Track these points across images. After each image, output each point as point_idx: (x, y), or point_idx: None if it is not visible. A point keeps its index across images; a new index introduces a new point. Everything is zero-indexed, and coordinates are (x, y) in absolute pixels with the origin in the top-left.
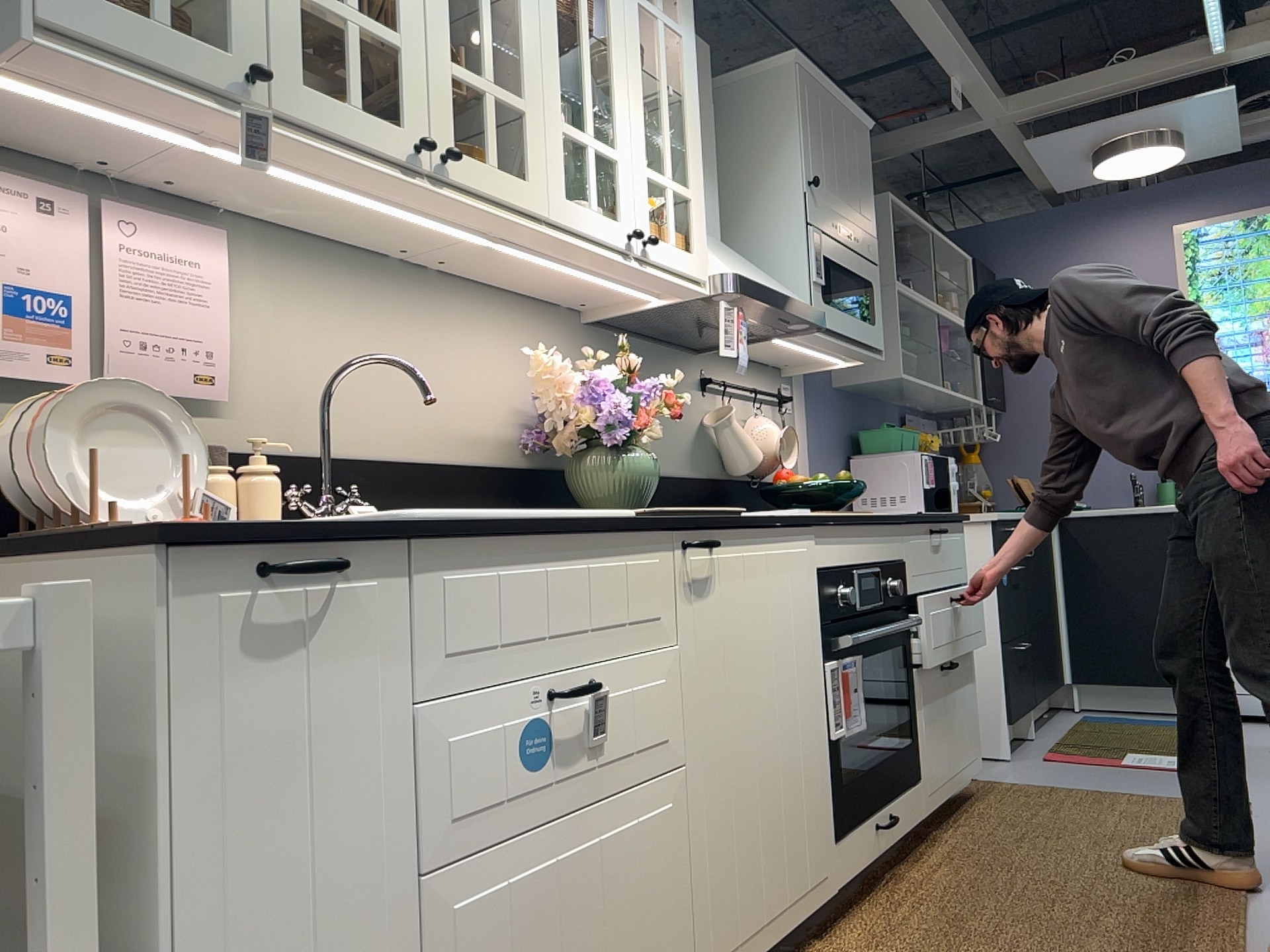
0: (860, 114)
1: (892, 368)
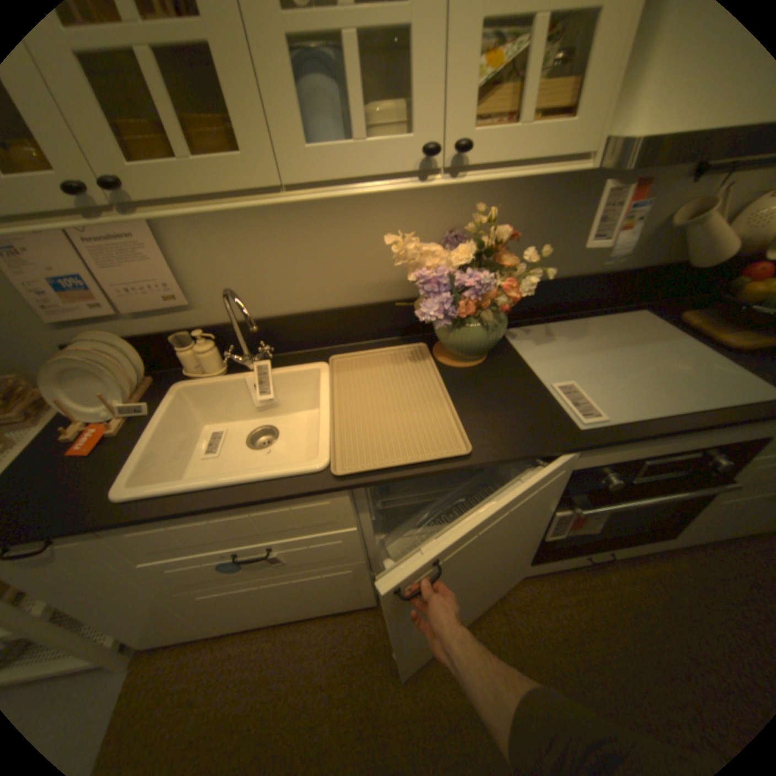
0: None
1: None
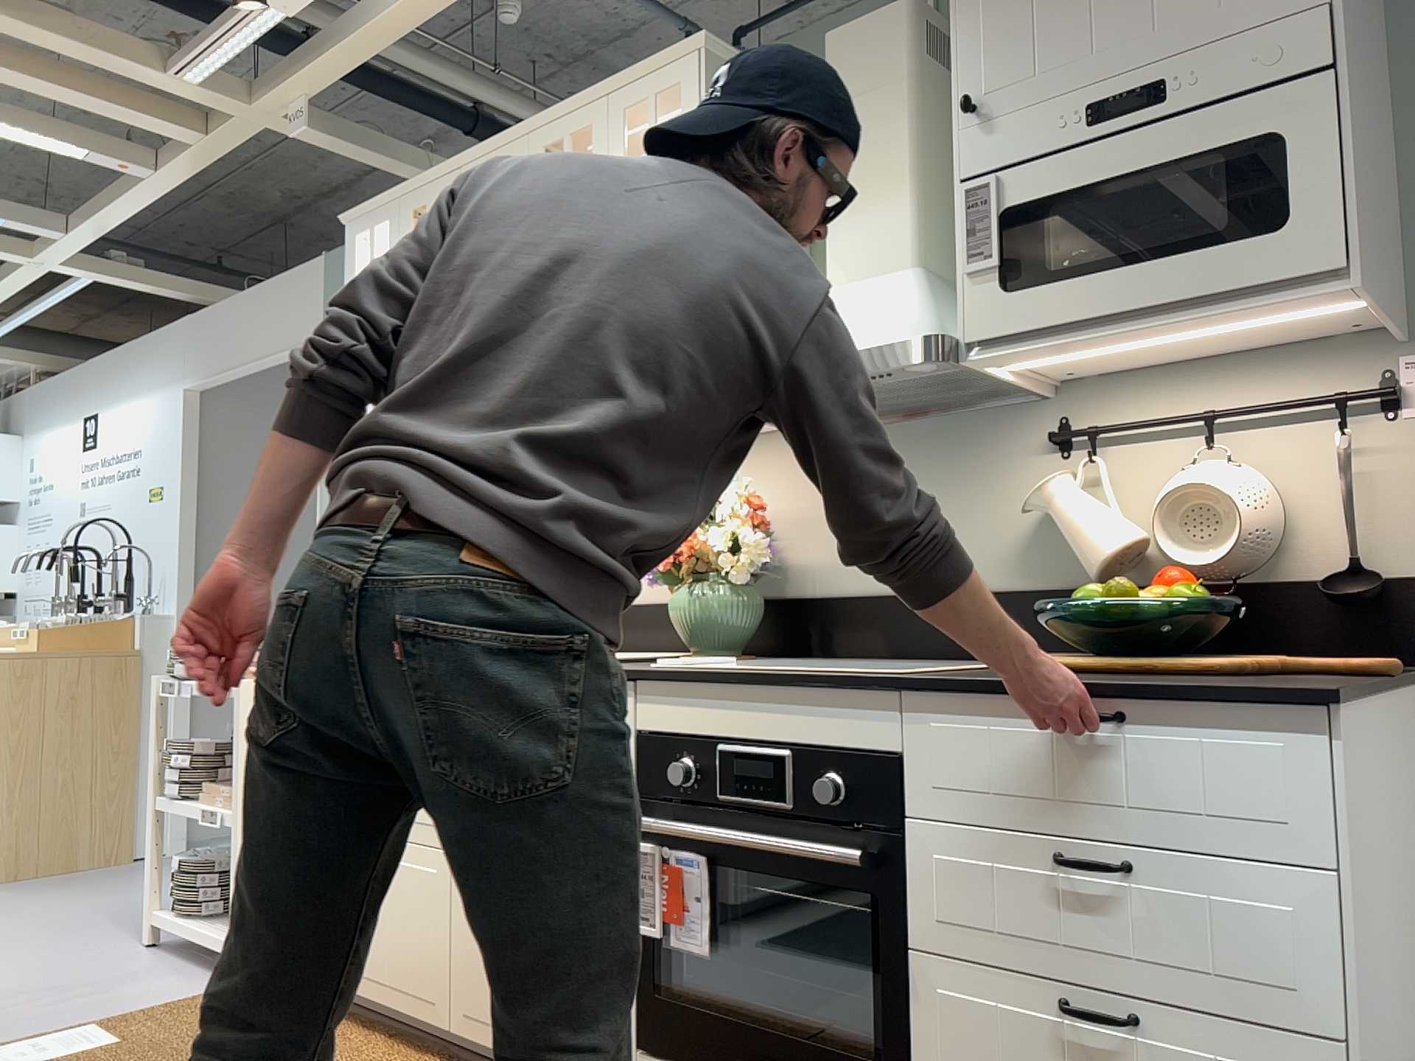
0: None
1: None
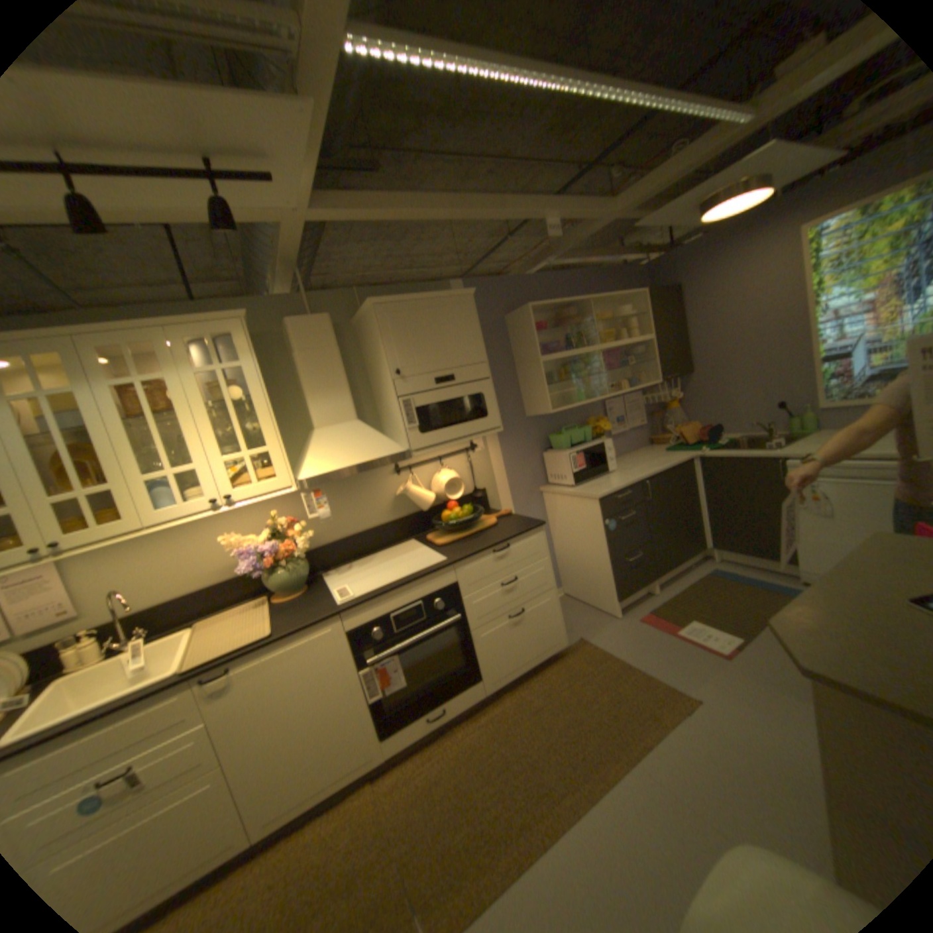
0: (454, 293)
1: (545, 408)
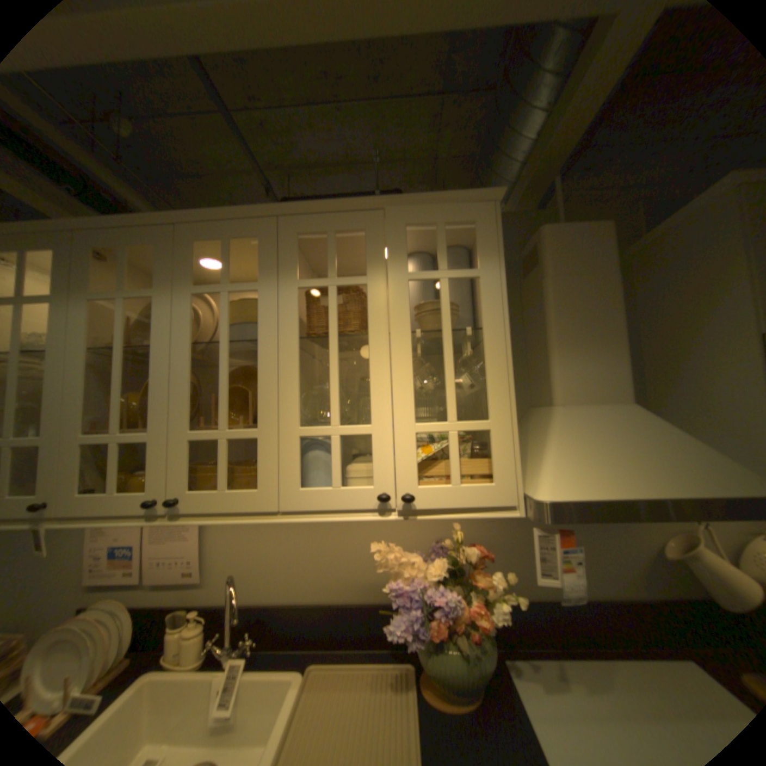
0: None
1: None
